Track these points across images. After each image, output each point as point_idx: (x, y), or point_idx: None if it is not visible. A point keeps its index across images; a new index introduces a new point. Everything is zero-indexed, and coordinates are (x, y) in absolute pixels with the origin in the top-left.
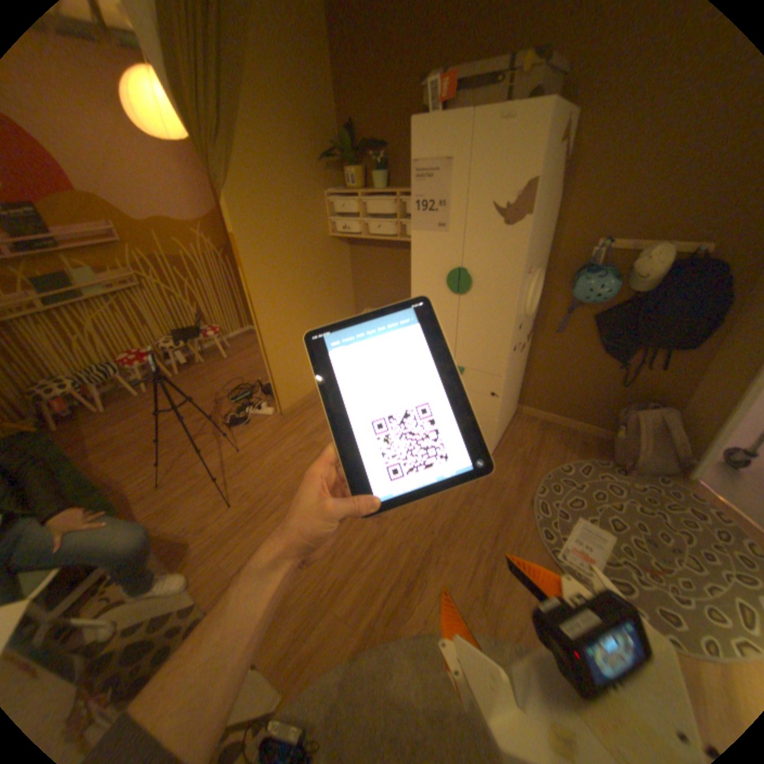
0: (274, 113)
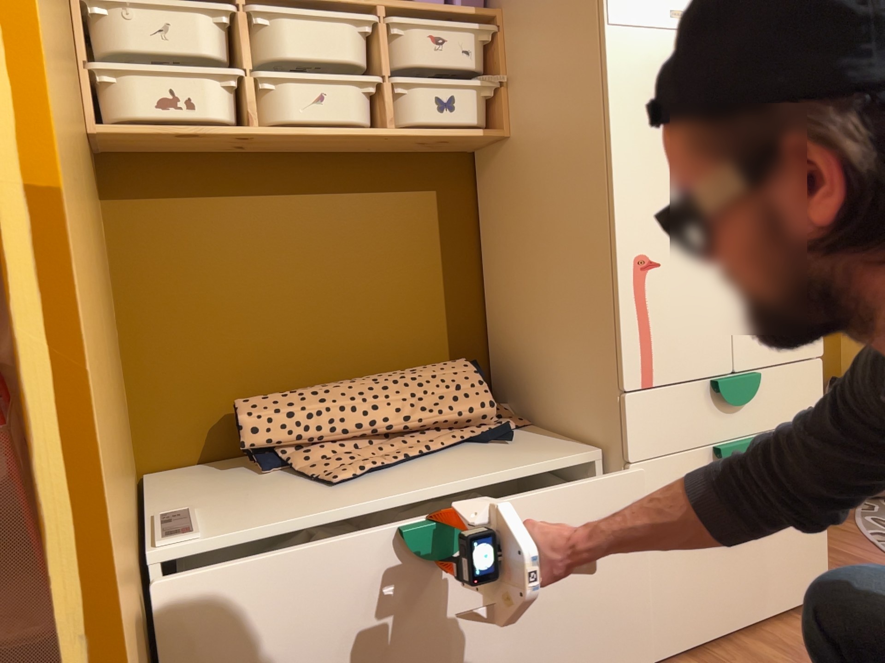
0: None
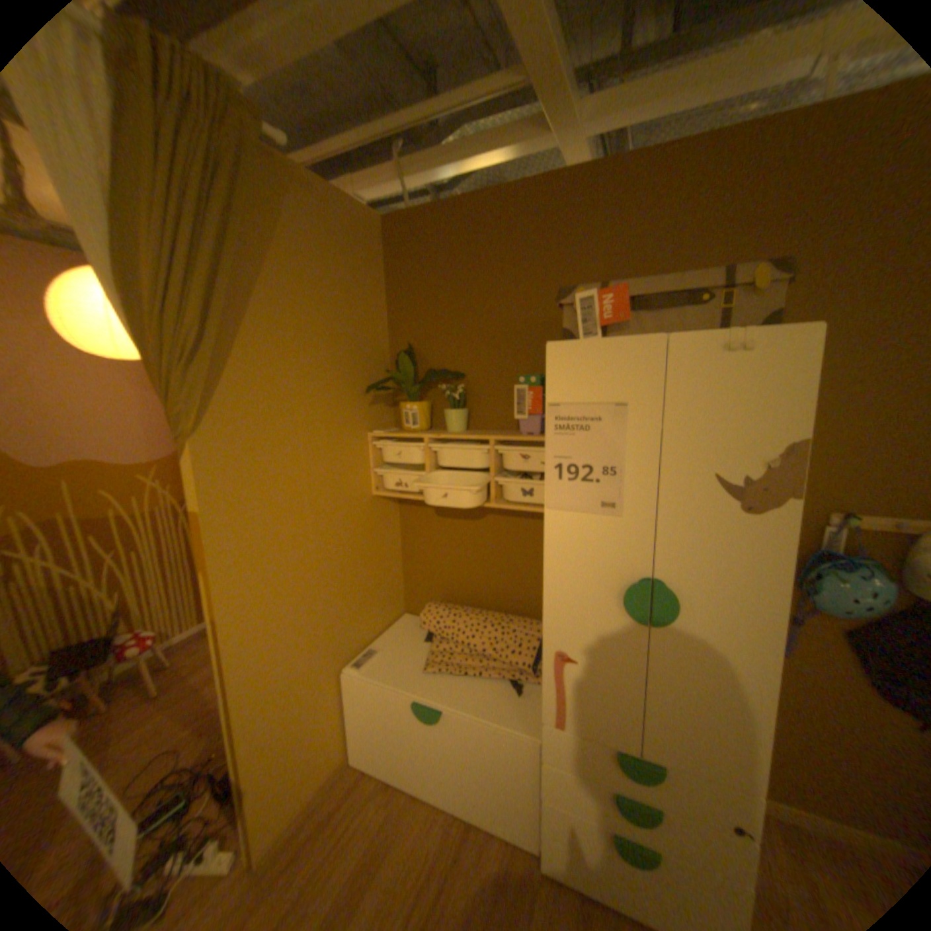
0: (303, 330)
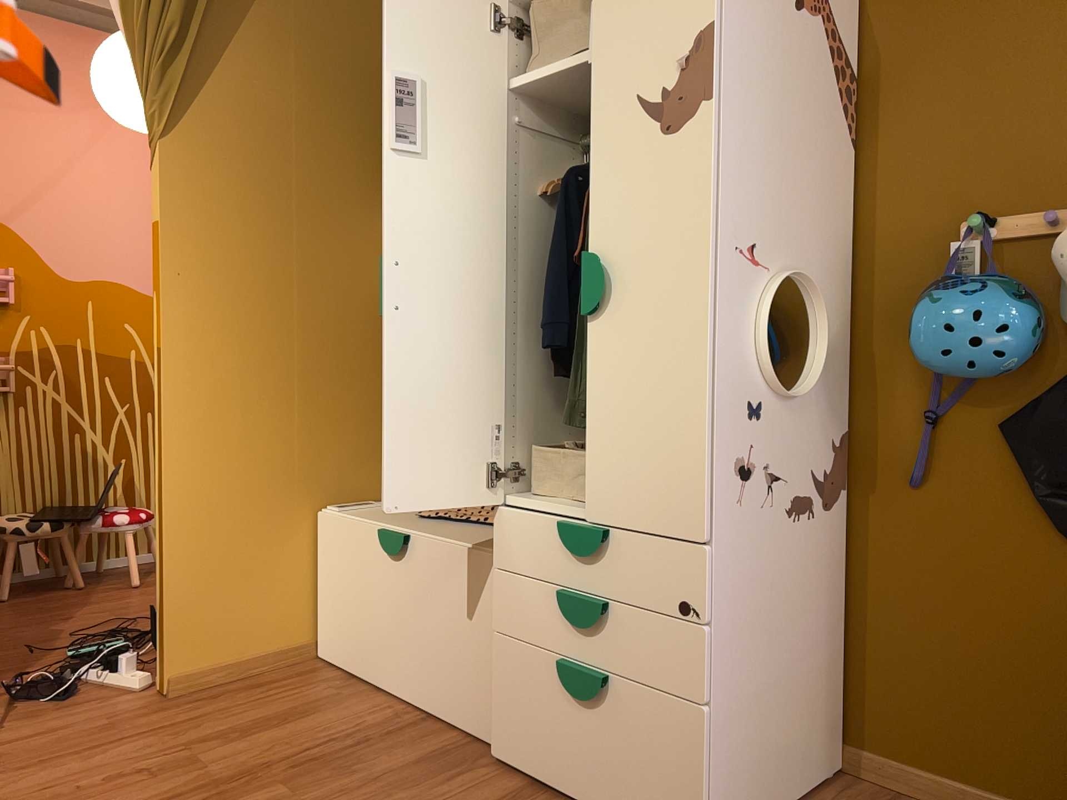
0: (314, 61)
